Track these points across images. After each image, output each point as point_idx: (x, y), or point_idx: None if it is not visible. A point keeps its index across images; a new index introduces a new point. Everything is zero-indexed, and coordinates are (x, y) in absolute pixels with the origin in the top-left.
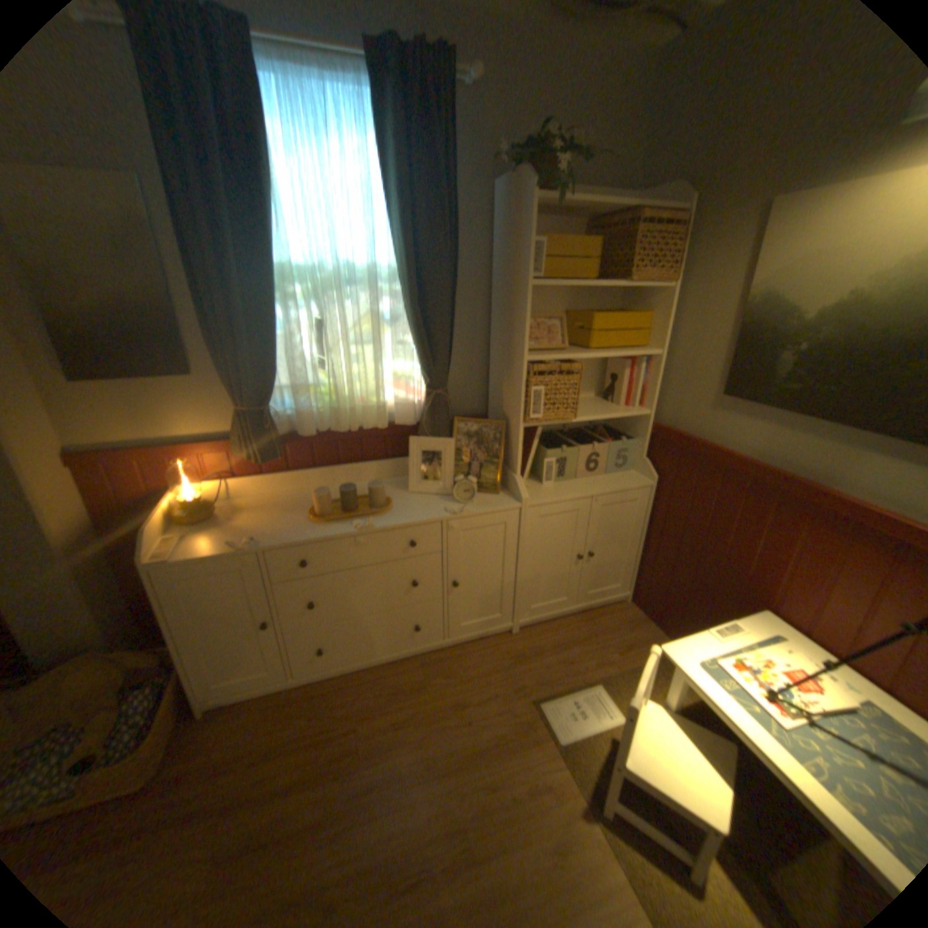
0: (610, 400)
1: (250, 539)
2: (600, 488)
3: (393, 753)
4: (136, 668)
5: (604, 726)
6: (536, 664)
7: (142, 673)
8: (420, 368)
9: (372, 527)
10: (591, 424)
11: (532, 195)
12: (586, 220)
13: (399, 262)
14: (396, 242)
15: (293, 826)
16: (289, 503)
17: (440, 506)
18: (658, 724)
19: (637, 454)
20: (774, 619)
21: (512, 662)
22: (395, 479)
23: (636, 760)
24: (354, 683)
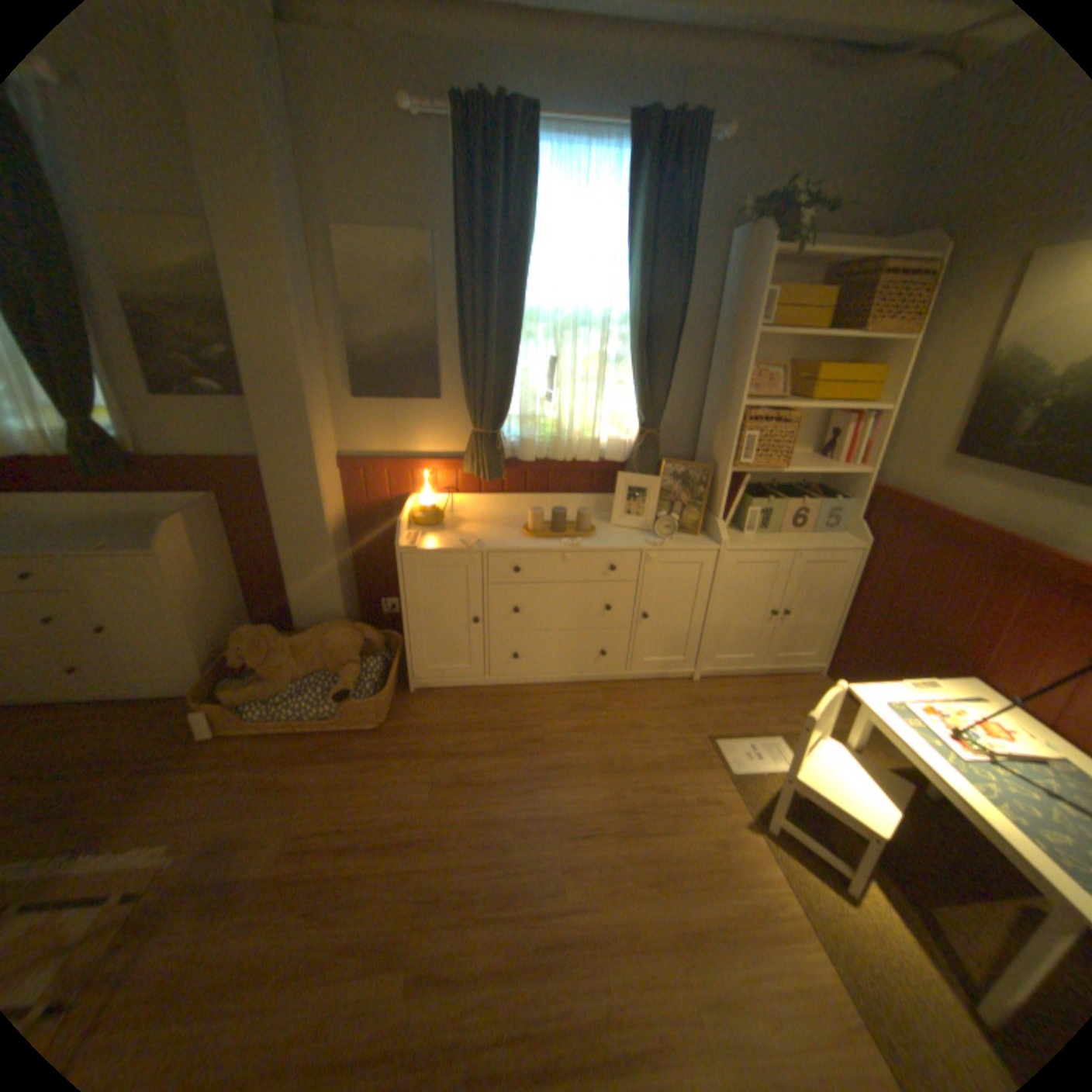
0: (828, 456)
1: (478, 541)
2: (805, 543)
3: (575, 748)
4: (371, 640)
5: (779, 768)
6: (715, 709)
7: (373, 645)
8: (637, 407)
9: (579, 546)
10: (805, 482)
11: (770, 247)
12: (824, 268)
13: (632, 307)
14: (631, 288)
15: (492, 776)
16: (503, 521)
17: (640, 538)
18: (835, 756)
19: (852, 516)
20: (981, 685)
21: (690, 703)
22: (596, 514)
23: (807, 775)
24: (540, 692)
